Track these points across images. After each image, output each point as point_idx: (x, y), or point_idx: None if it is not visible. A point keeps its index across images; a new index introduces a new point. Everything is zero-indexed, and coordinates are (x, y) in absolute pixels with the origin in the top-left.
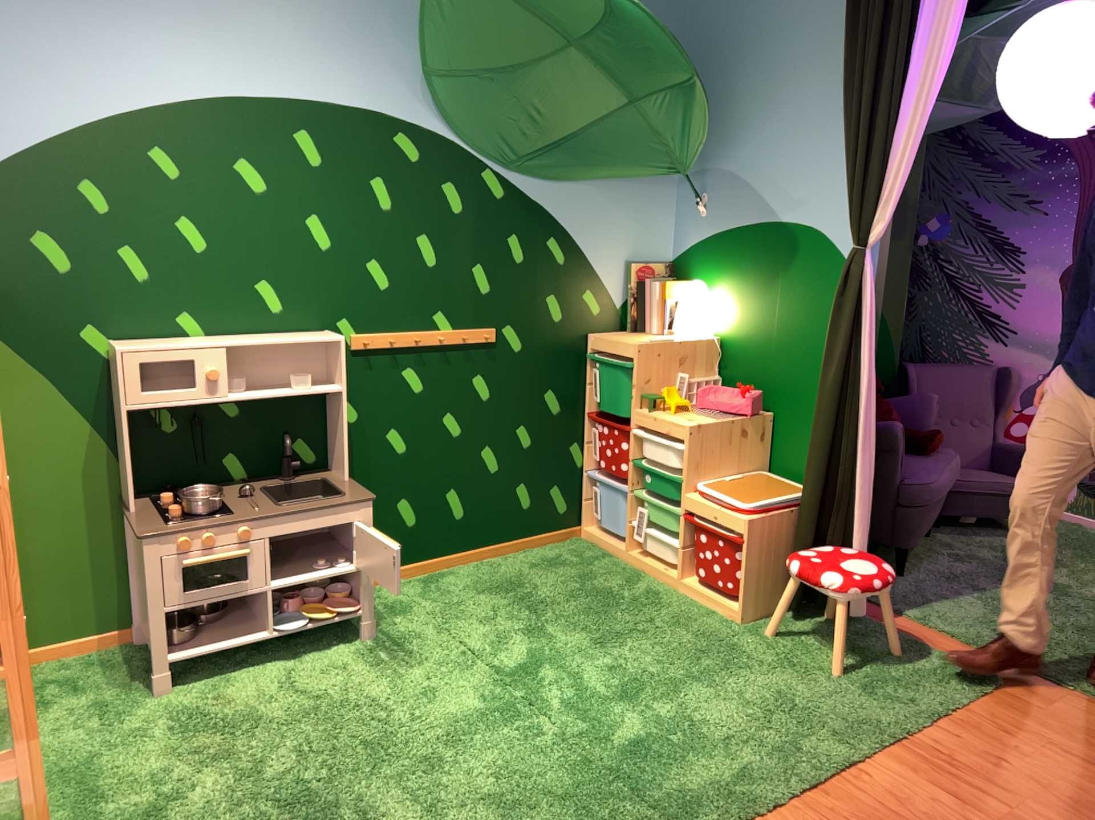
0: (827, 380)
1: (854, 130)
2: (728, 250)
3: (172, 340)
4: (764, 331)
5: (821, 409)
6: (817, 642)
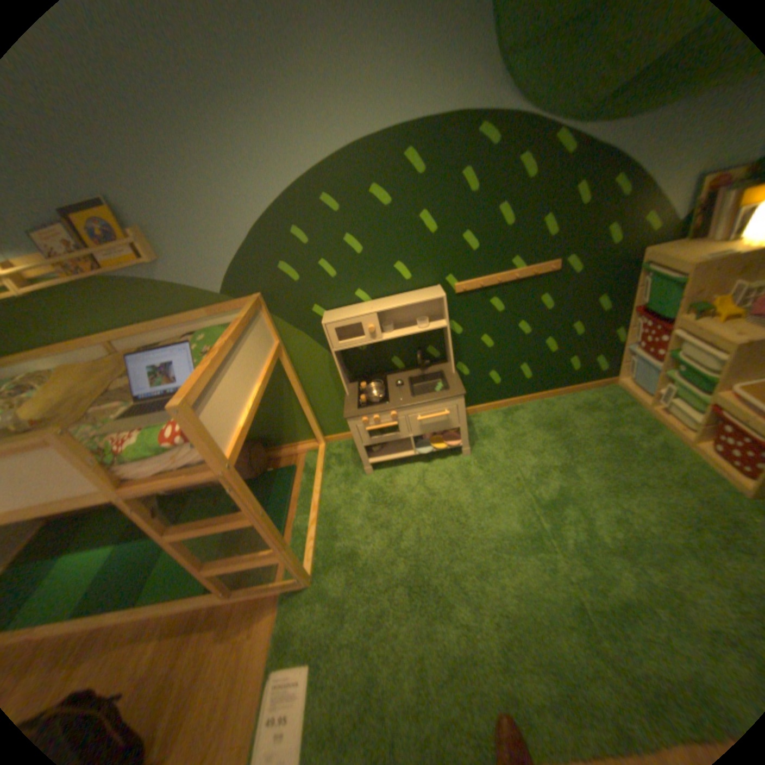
0: None
1: None
2: None
3: (352, 308)
4: None
5: None
6: None
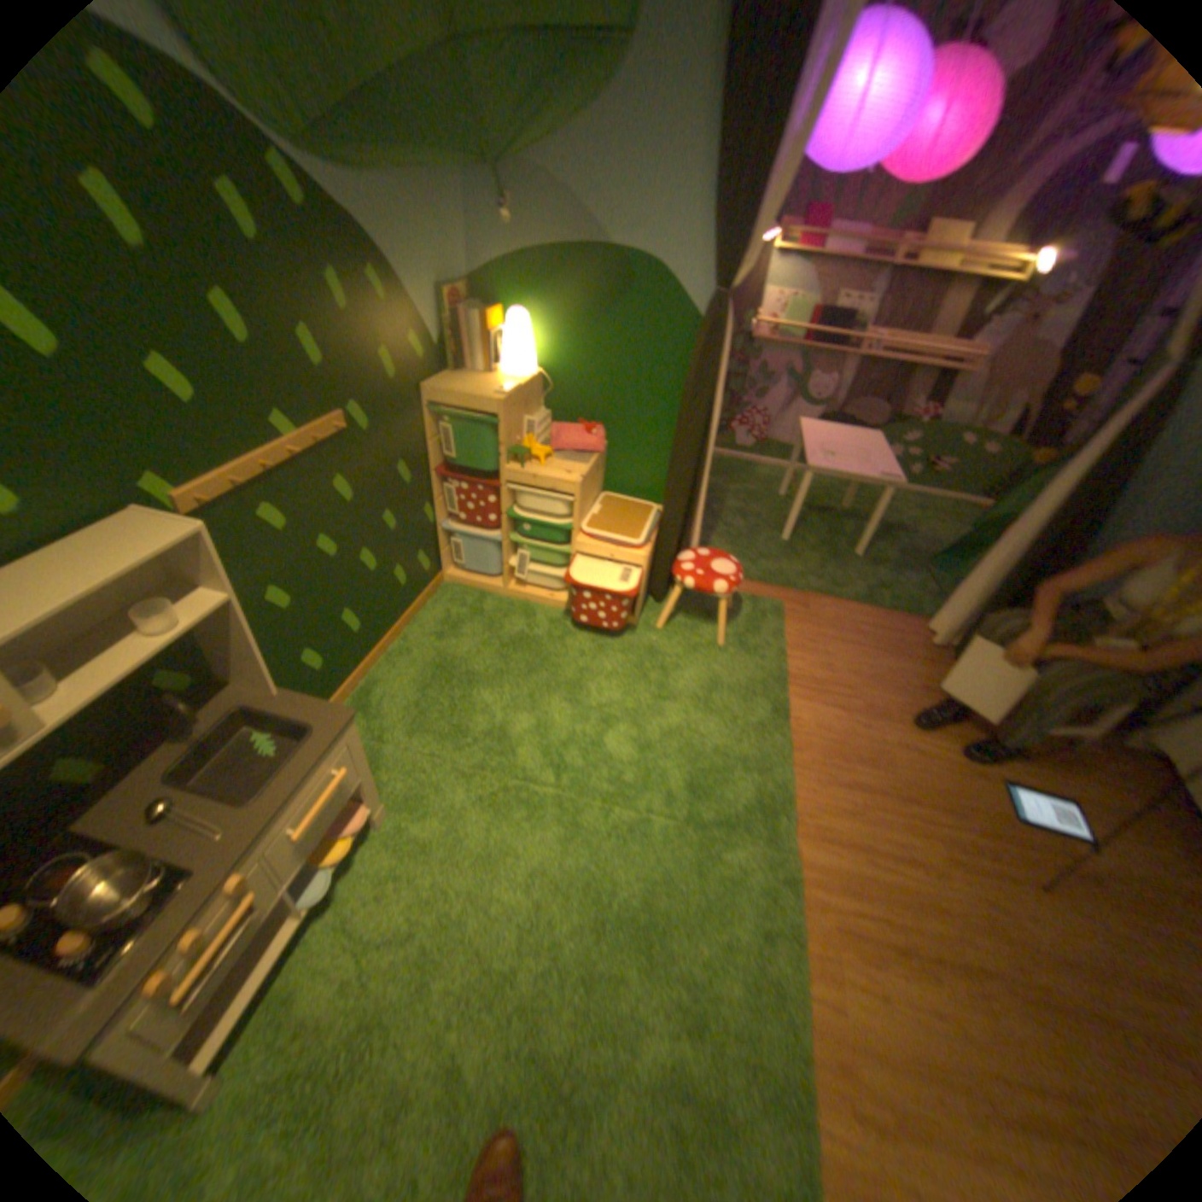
0: (690, 424)
1: (736, 151)
2: (544, 273)
3: None
4: (591, 366)
5: (684, 450)
6: (684, 619)
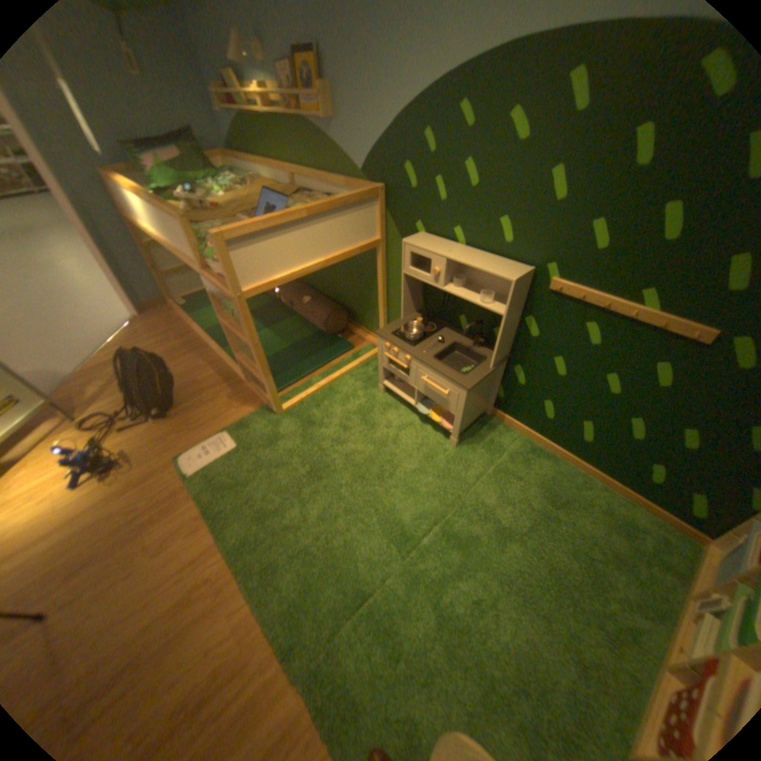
0: None
1: None
2: None
3: (442, 243)
4: None
5: None
6: None
